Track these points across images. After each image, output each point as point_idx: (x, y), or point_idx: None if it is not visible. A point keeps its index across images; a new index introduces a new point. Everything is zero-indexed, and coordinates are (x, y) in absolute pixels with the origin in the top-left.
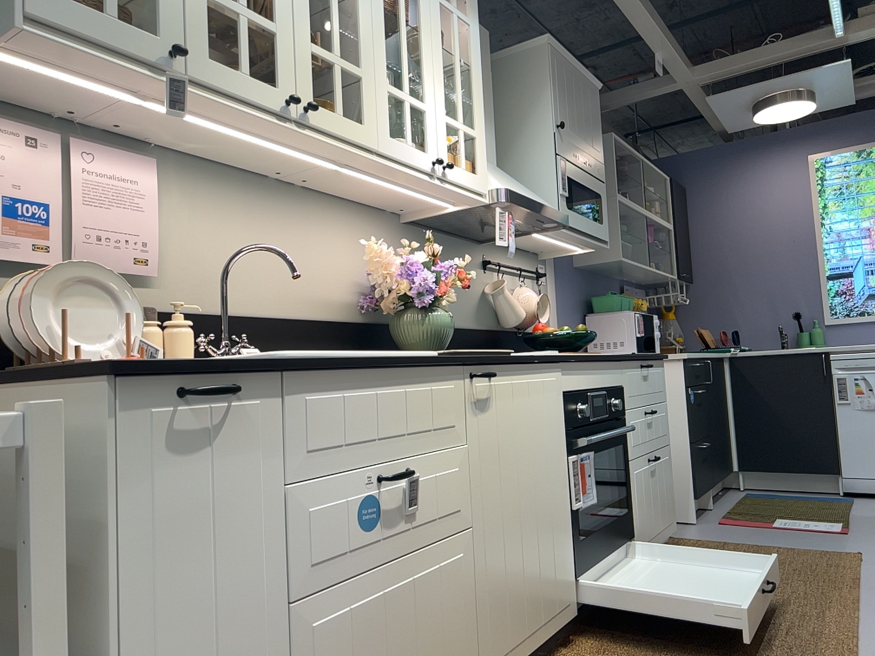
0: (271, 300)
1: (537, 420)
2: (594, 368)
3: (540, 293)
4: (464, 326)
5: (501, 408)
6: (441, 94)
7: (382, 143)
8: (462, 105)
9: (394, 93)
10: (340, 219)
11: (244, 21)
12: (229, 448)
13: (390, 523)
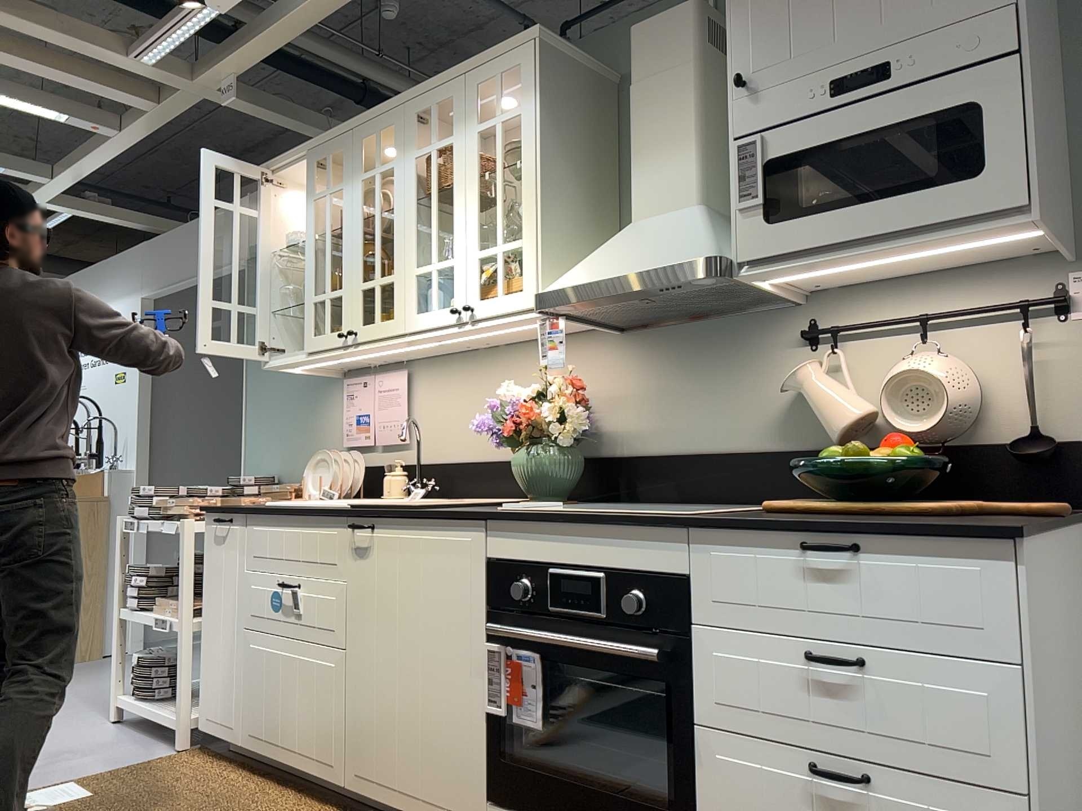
0: (476, 447)
1: (429, 582)
2: (571, 533)
3: (1019, 350)
4: (735, 450)
5: (381, 559)
6: (472, 231)
7: (406, 324)
8: (501, 222)
9: (420, 271)
10: (539, 358)
11: (327, 301)
12: (230, 546)
13: (286, 613)
